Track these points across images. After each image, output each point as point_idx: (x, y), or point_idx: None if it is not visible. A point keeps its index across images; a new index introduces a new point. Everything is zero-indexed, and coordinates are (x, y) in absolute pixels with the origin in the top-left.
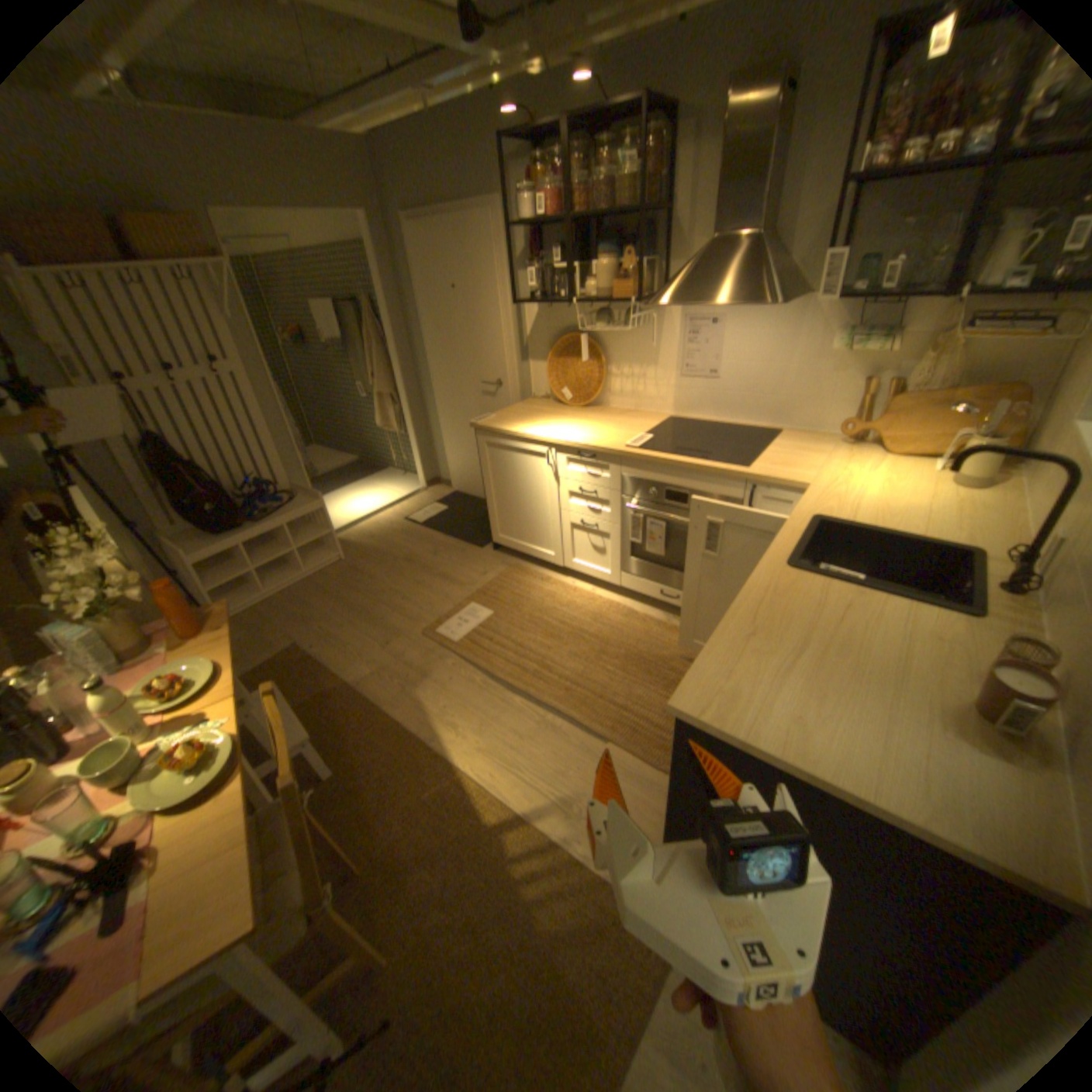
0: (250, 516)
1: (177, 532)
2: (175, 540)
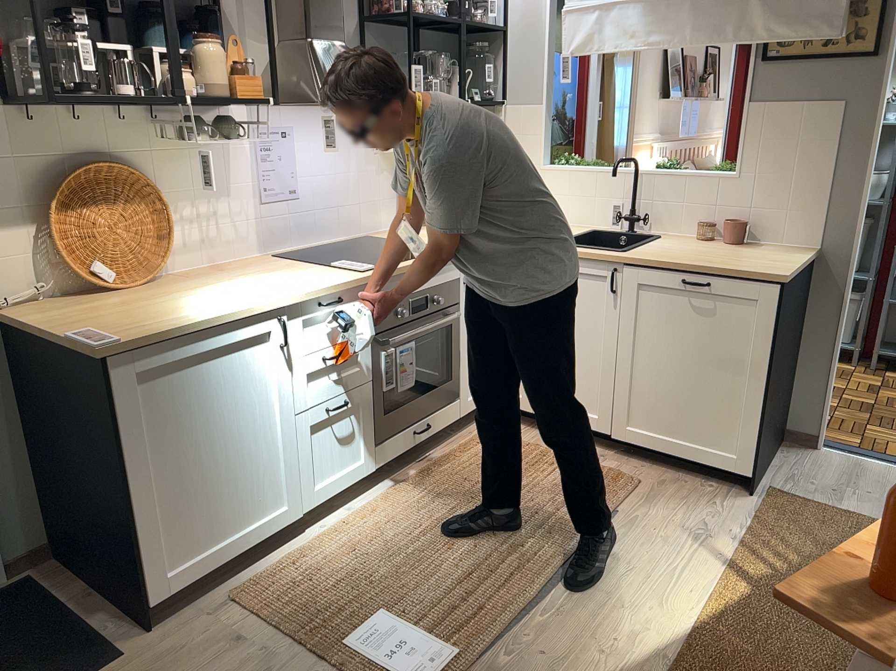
0: None
1: None
2: None
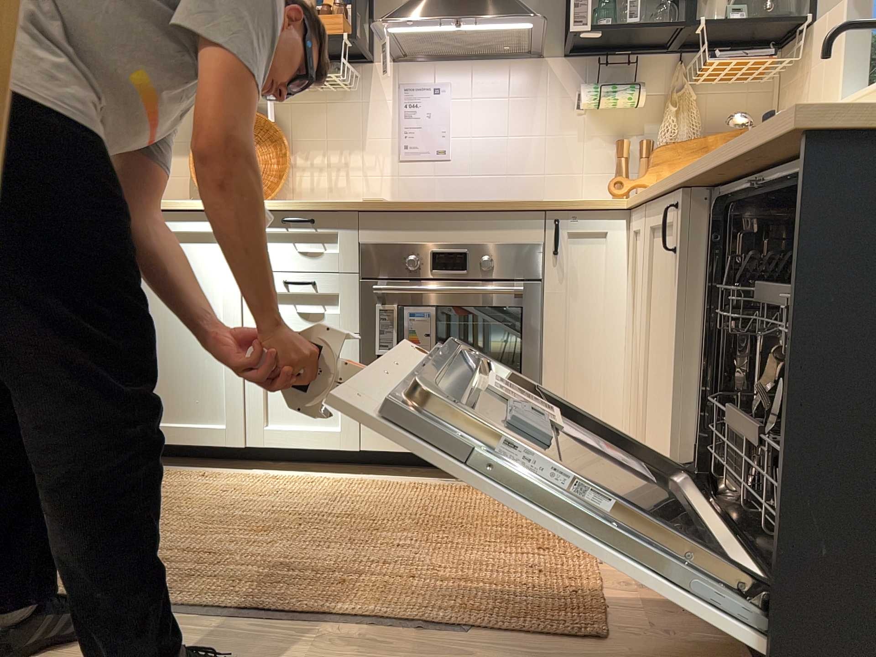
0: None
1: None
2: None
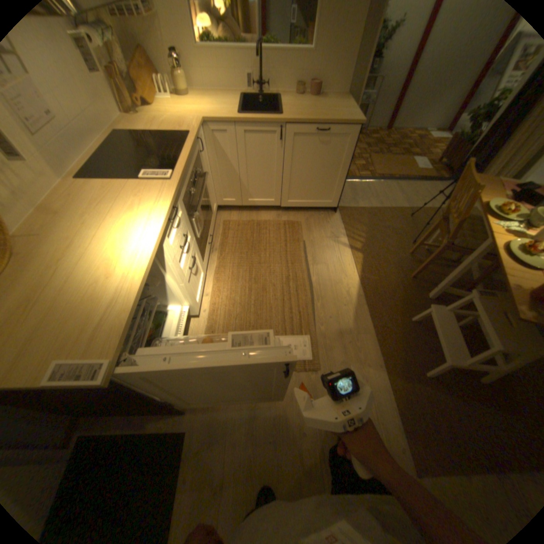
0: None
1: None
2: None
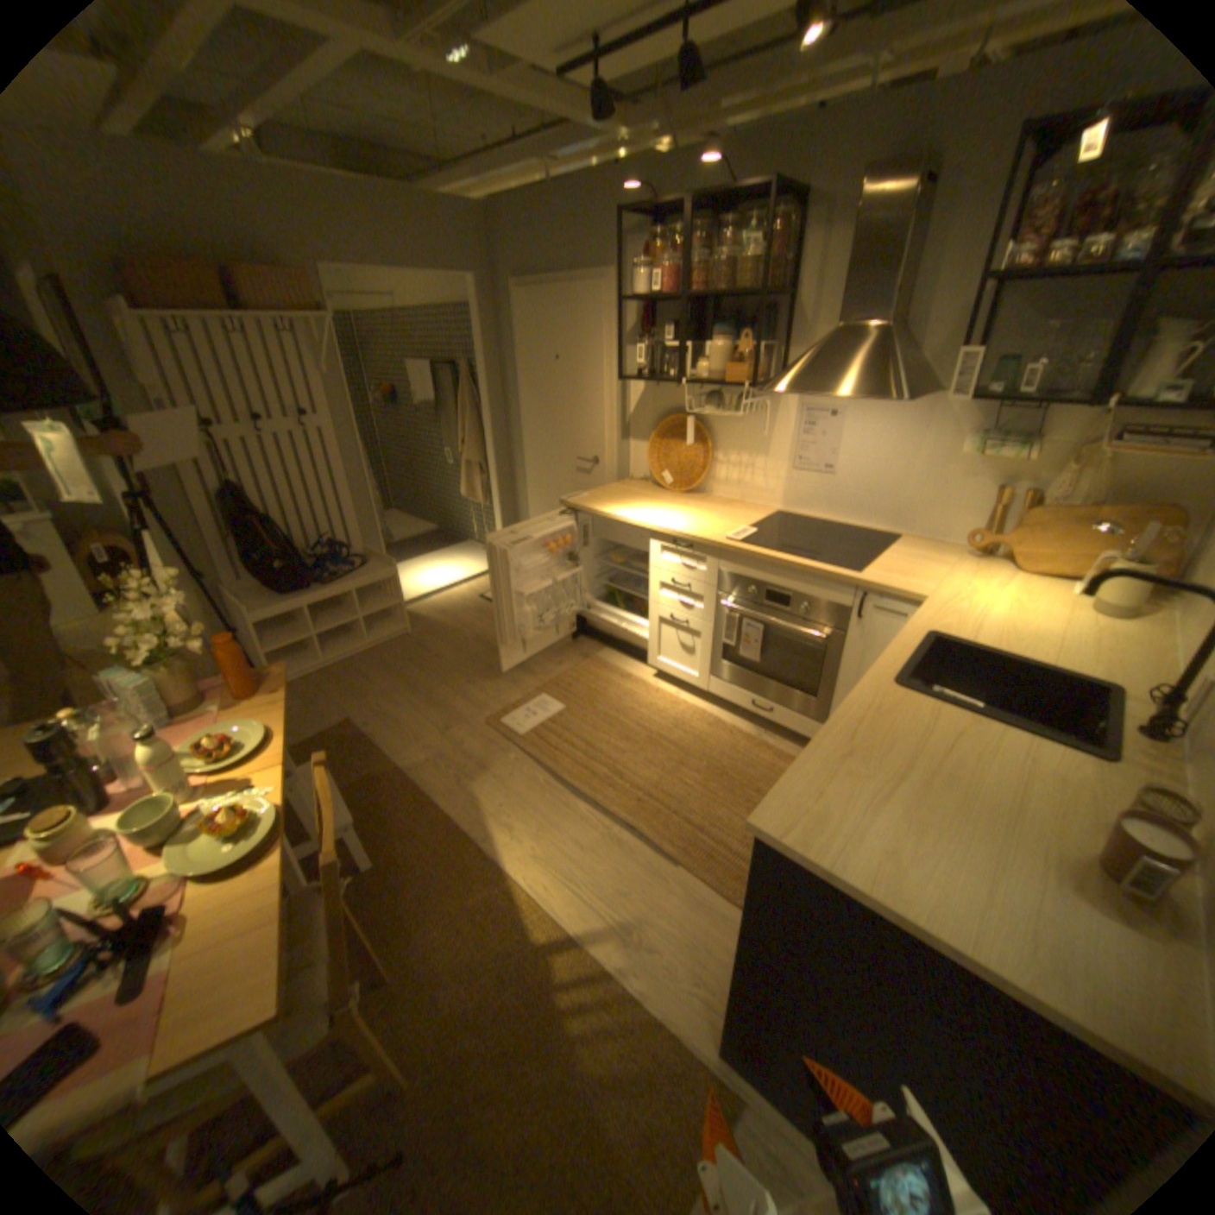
0: (319, 579)
1: (241, 589)
2: (239, 596)
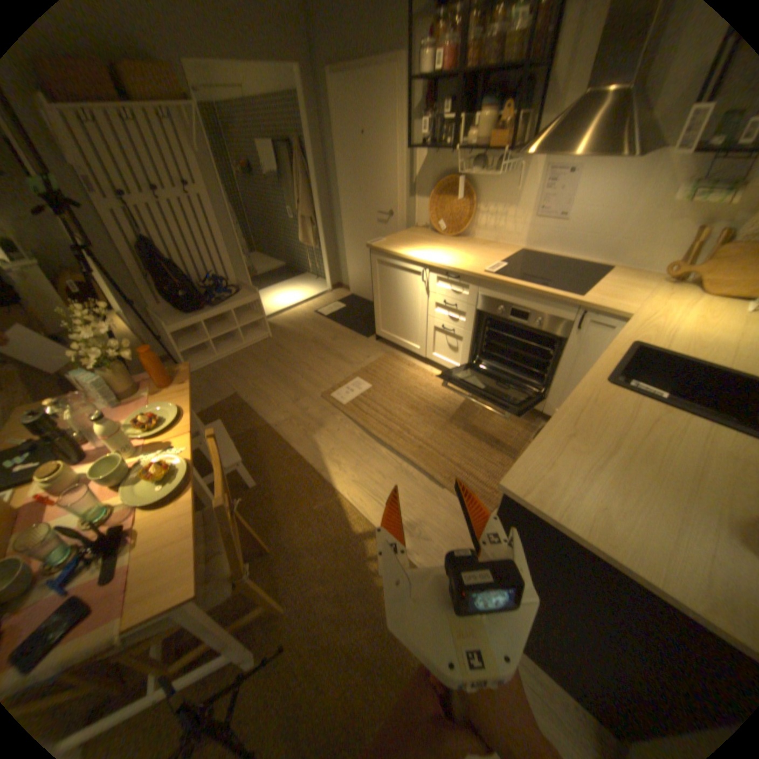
0: (209, 302)
1: (161, 309)
2: (160, 314)
